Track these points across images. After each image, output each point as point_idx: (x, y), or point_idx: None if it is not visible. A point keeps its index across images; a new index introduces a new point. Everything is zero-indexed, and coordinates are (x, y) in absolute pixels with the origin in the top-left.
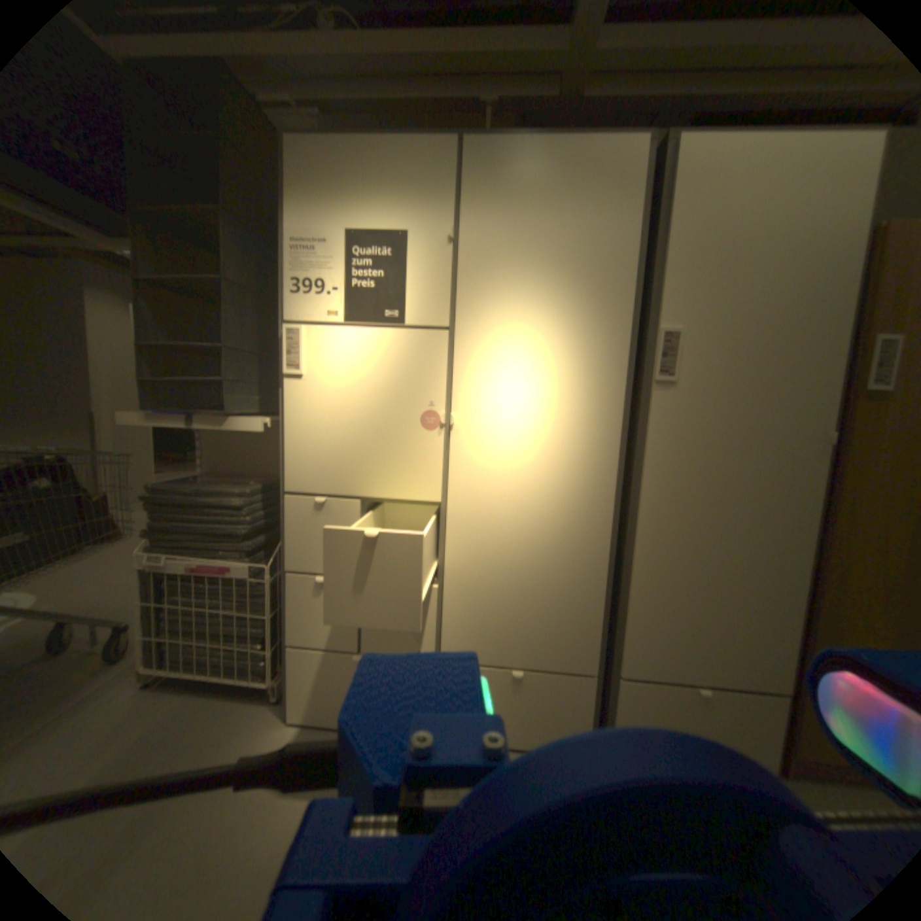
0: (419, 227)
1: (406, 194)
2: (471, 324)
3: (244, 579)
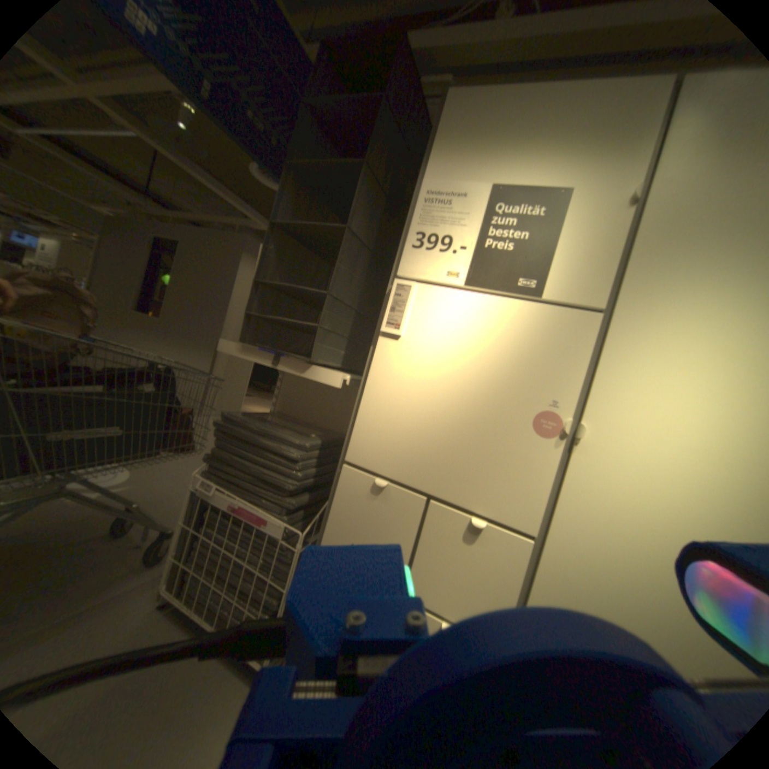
0: (591, 185)
1: (582, 147)
2: (642, 311)
3: (278, 538)
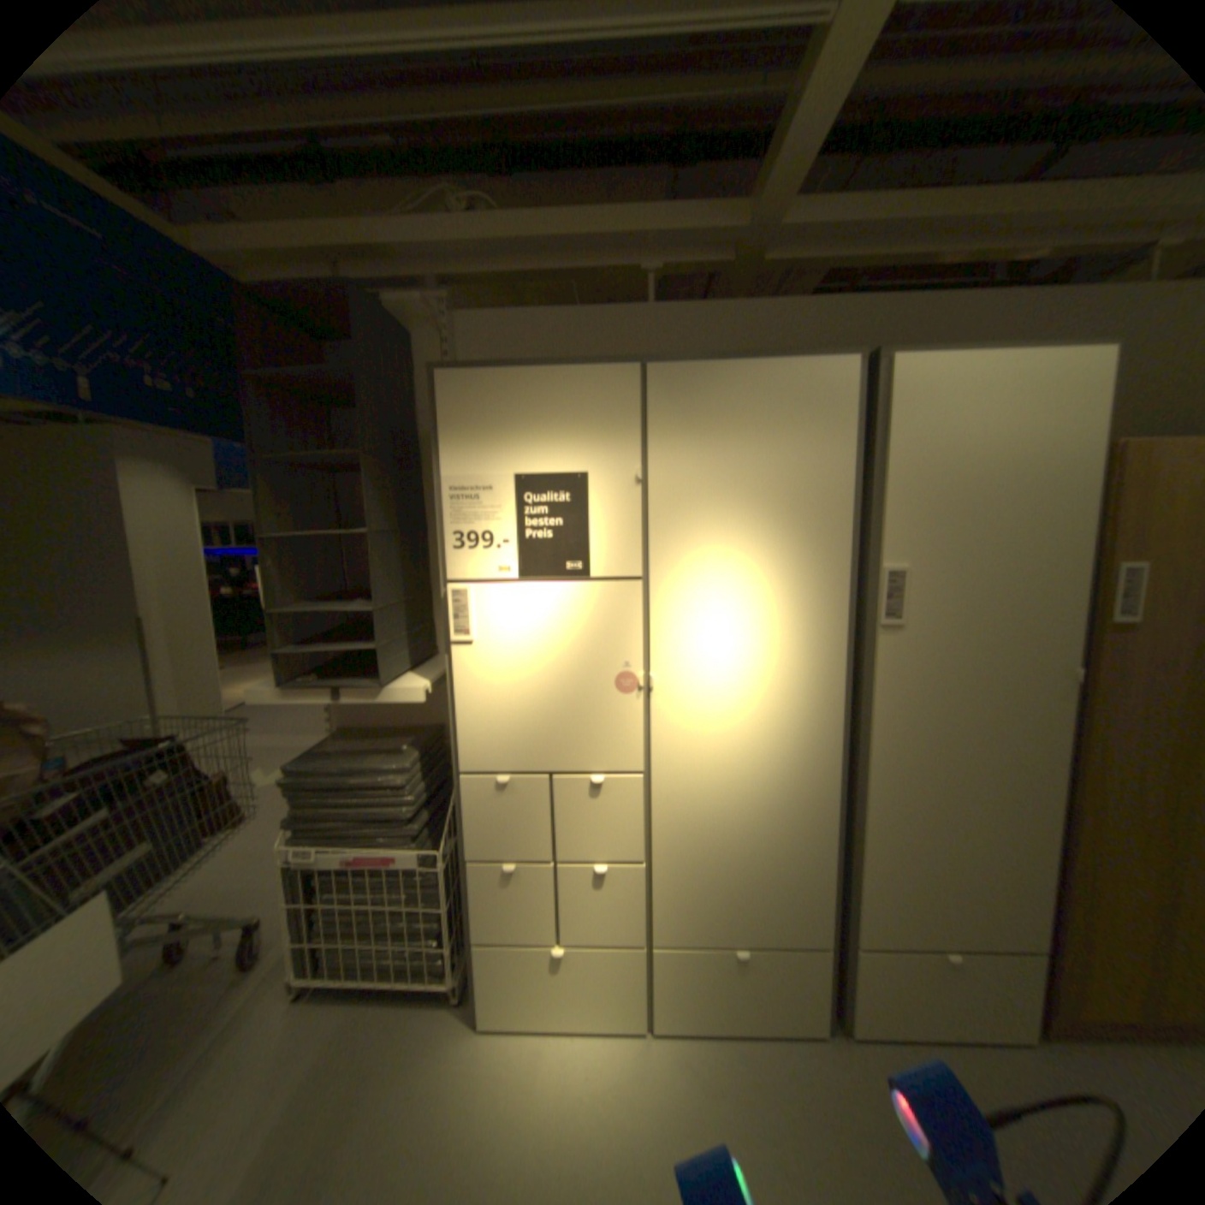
0: (601, 467)
1: (584, 430)
2: (668, 572)
3: (411, 866)
